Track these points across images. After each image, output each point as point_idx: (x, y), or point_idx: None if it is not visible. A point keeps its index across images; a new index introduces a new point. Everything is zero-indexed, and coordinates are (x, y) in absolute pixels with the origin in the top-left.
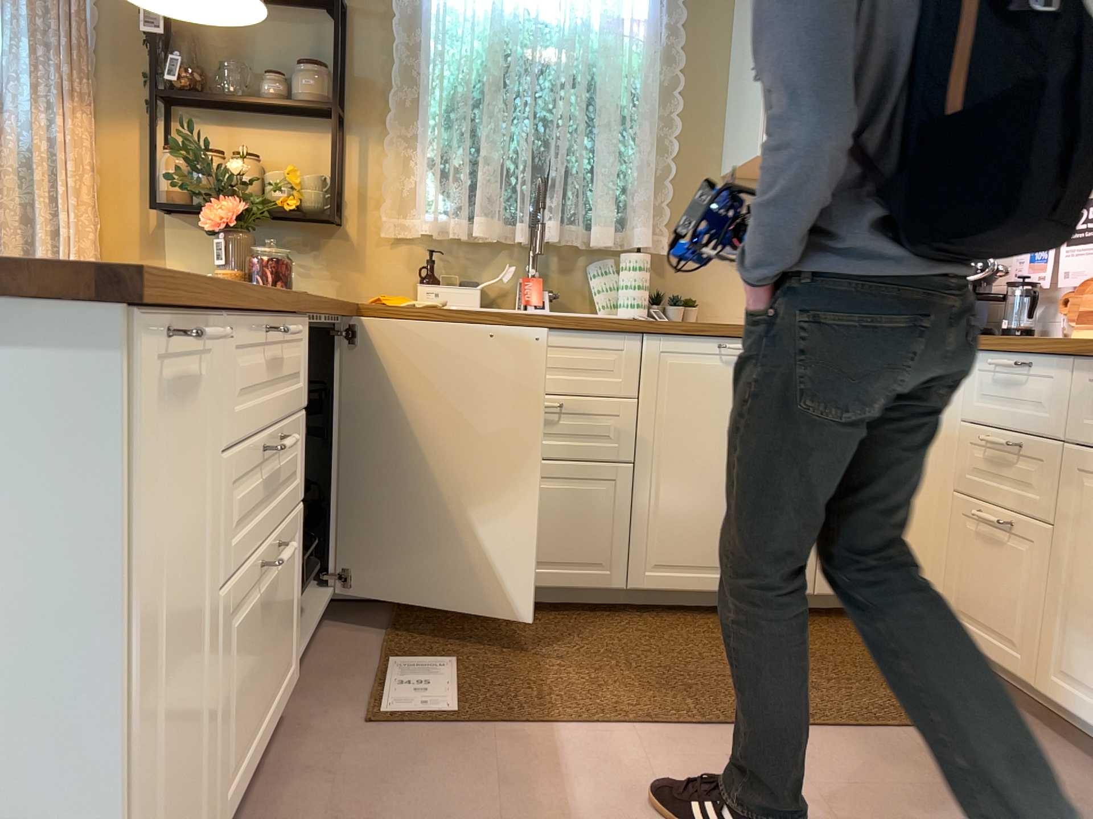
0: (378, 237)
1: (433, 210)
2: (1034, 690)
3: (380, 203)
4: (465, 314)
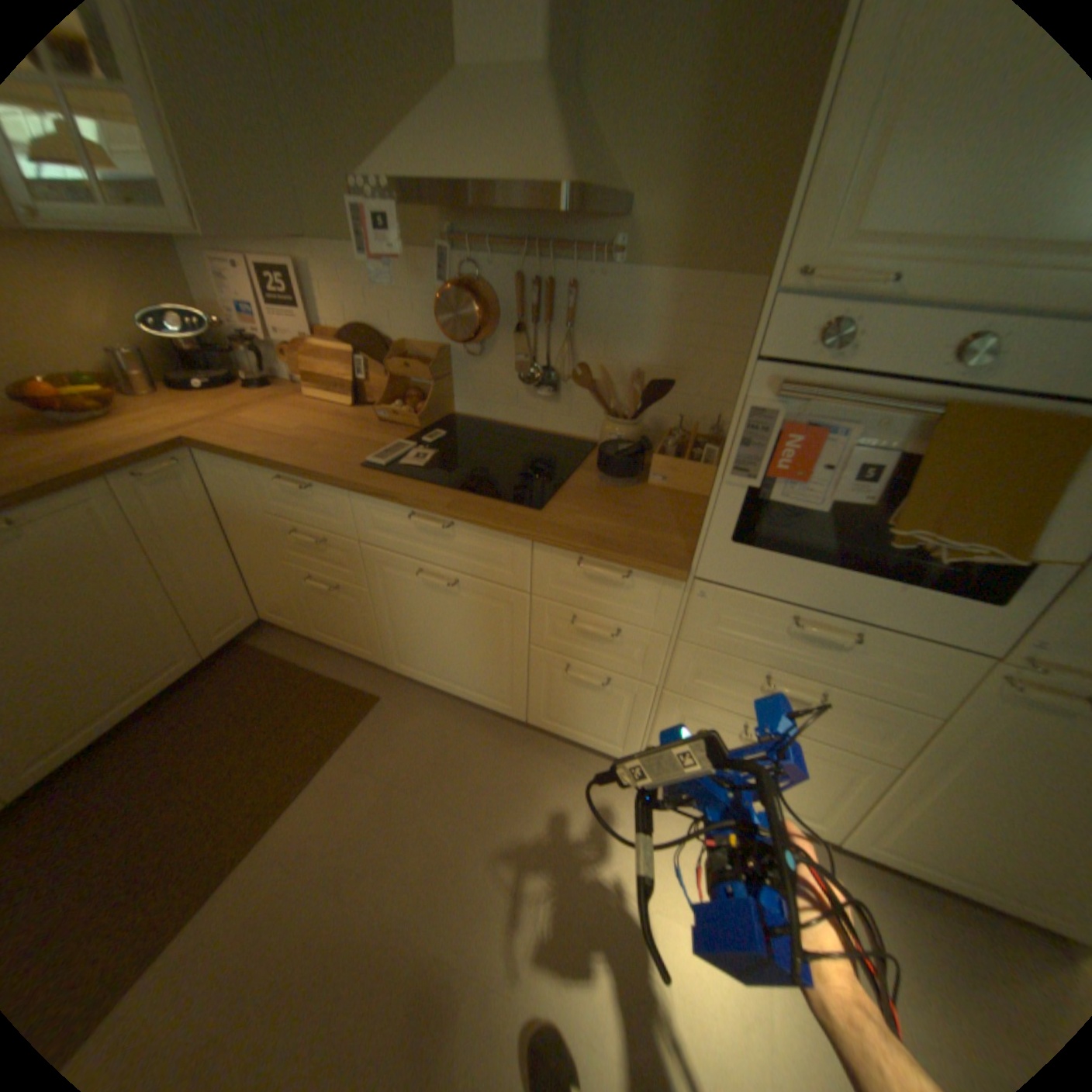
0: None
1: None
2: (384, 667)
3: None
4: None
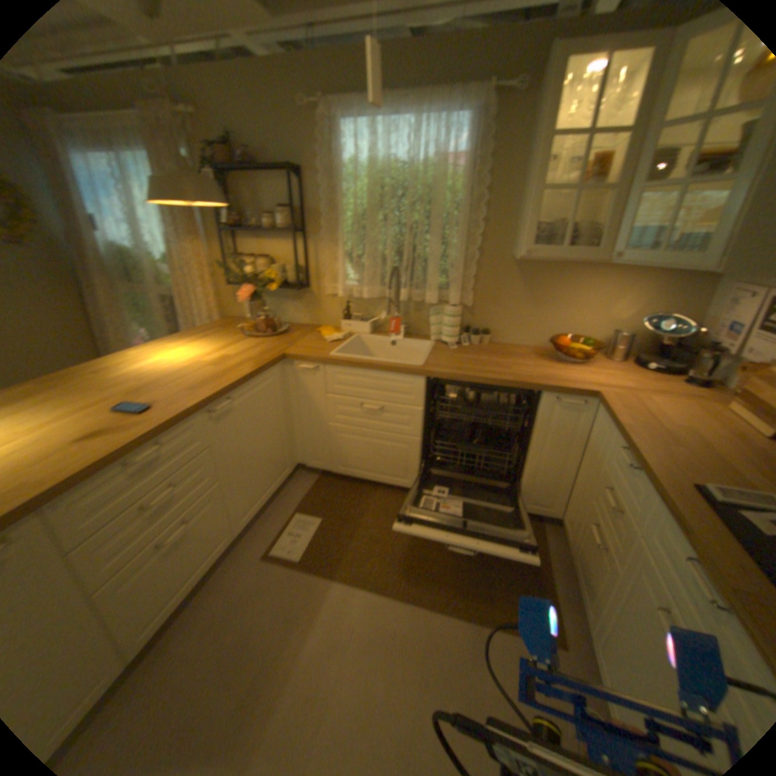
0: (324, 294)
1: (345, 283)
2: (593, 641)
3: (323, 277)
4: (332, 362)
